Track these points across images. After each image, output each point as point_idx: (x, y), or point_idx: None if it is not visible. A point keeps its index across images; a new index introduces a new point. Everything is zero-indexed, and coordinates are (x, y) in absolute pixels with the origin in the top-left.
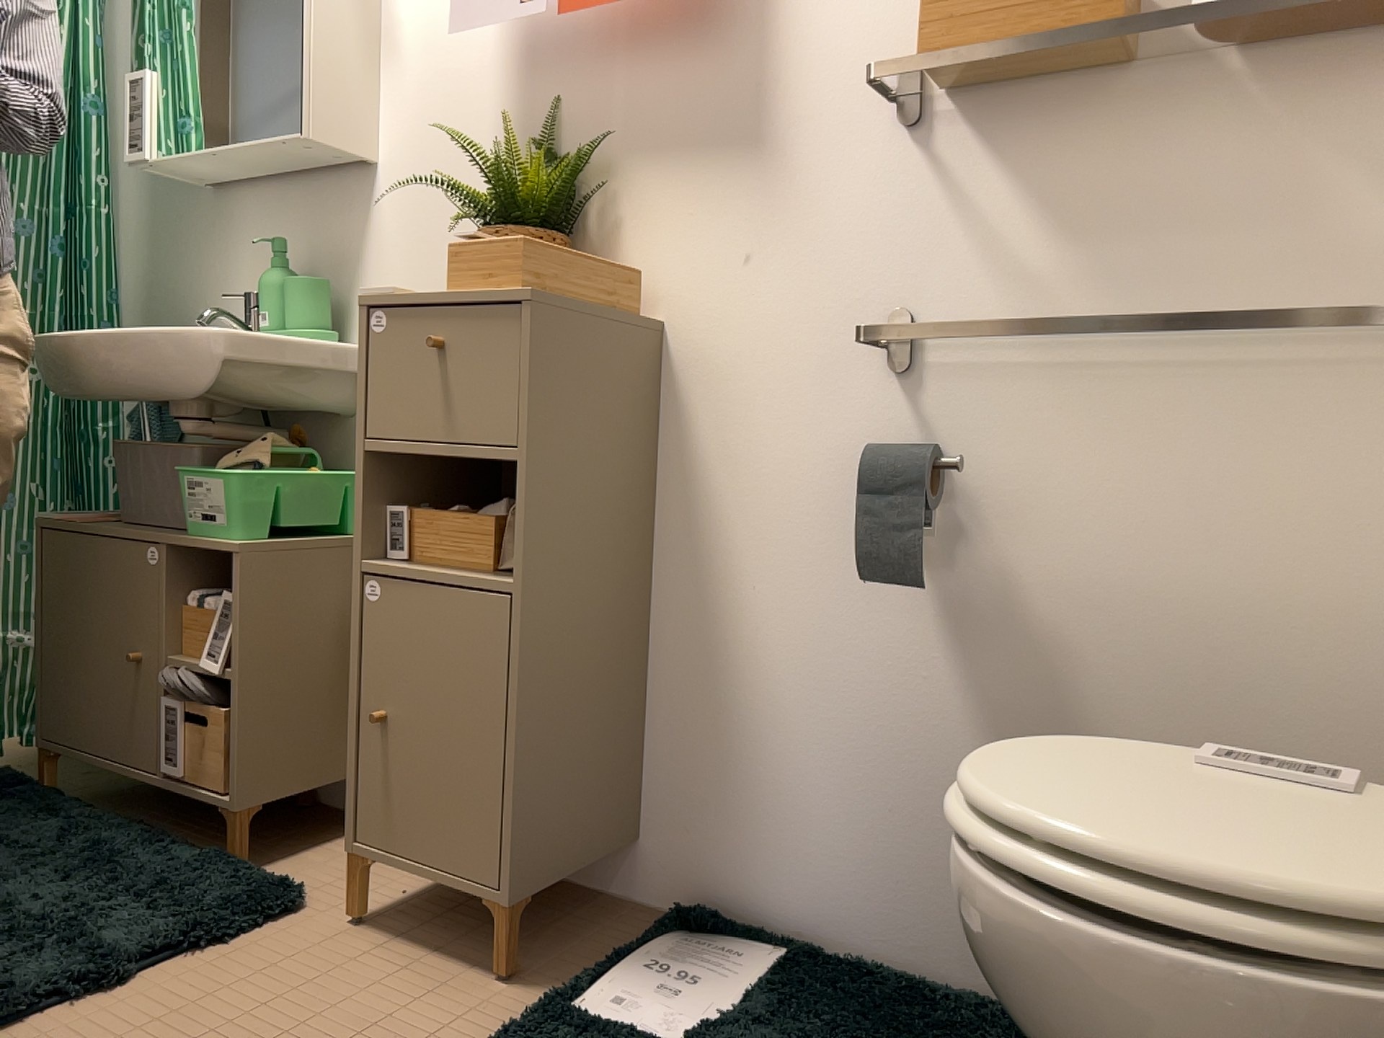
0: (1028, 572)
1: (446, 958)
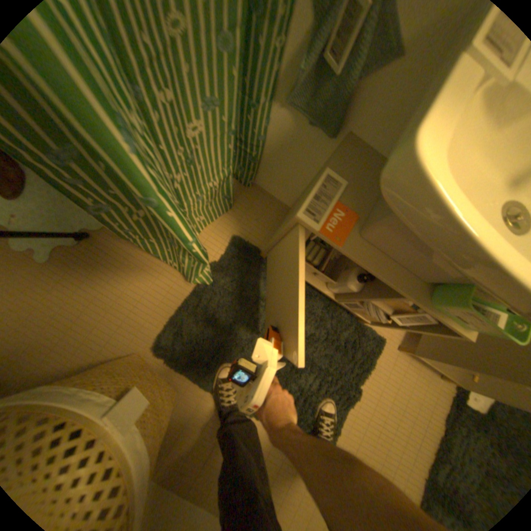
0: None
1: (429, 369)
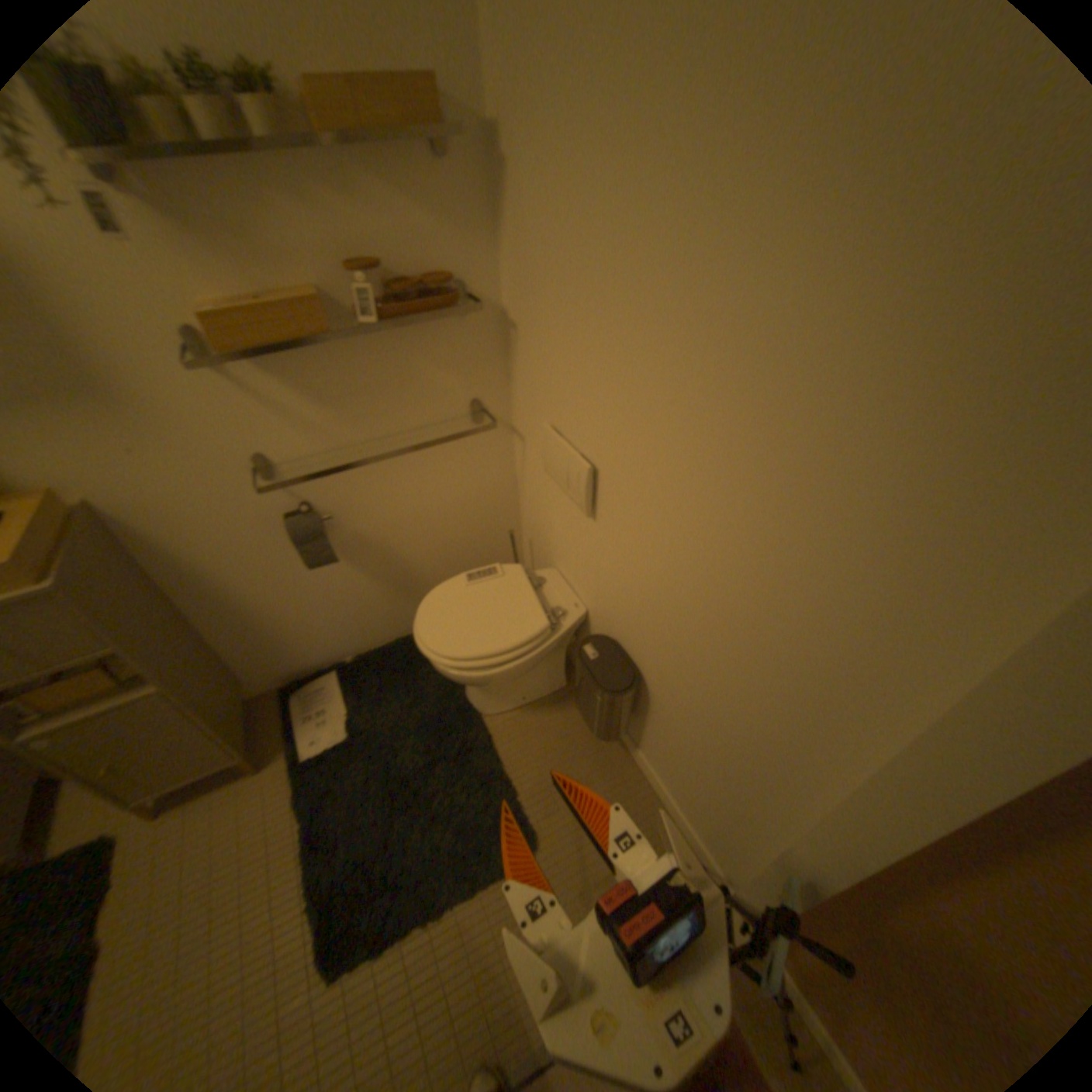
0: (362, 530)
1: (217, 792)
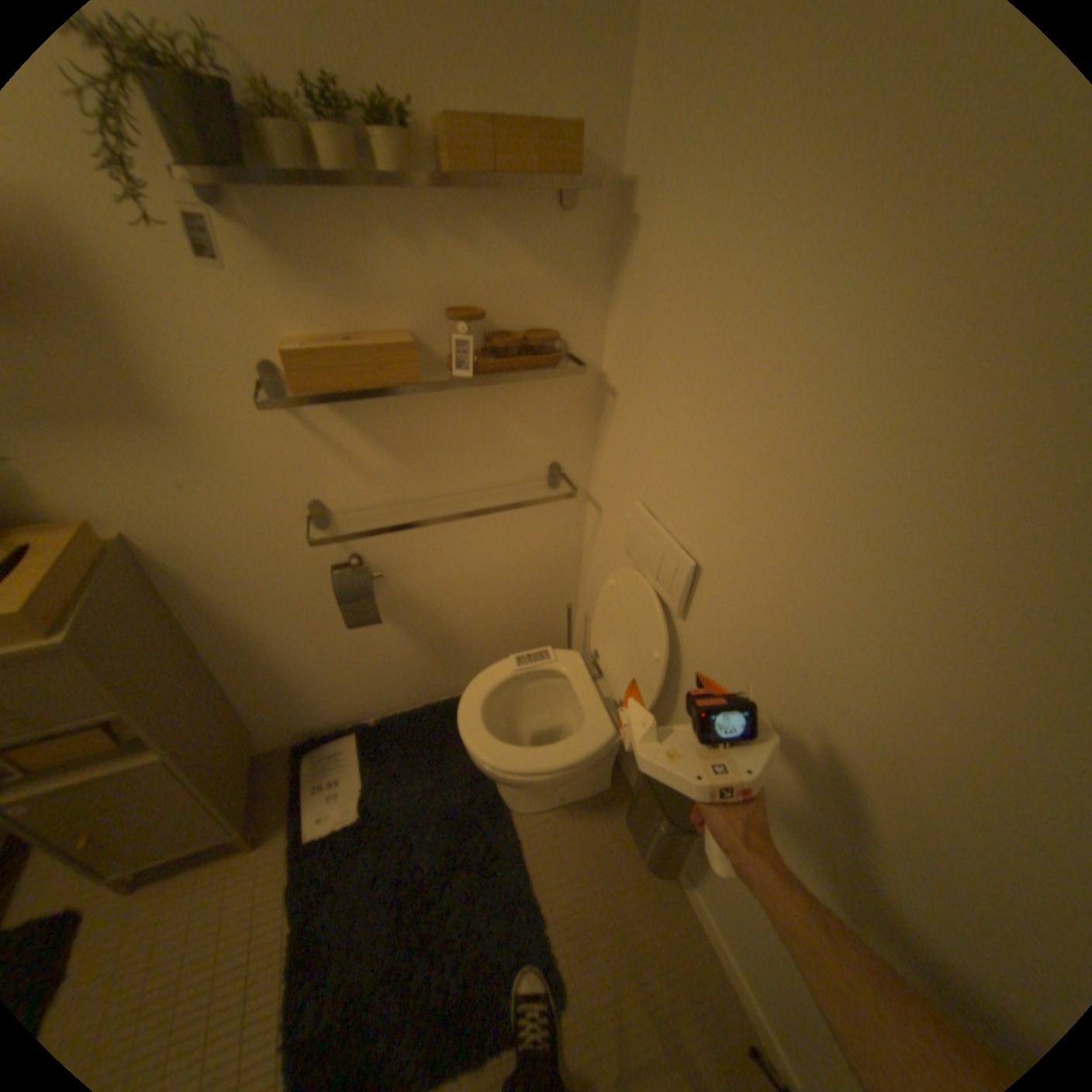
0: (413, 586)
1: (209, 864)
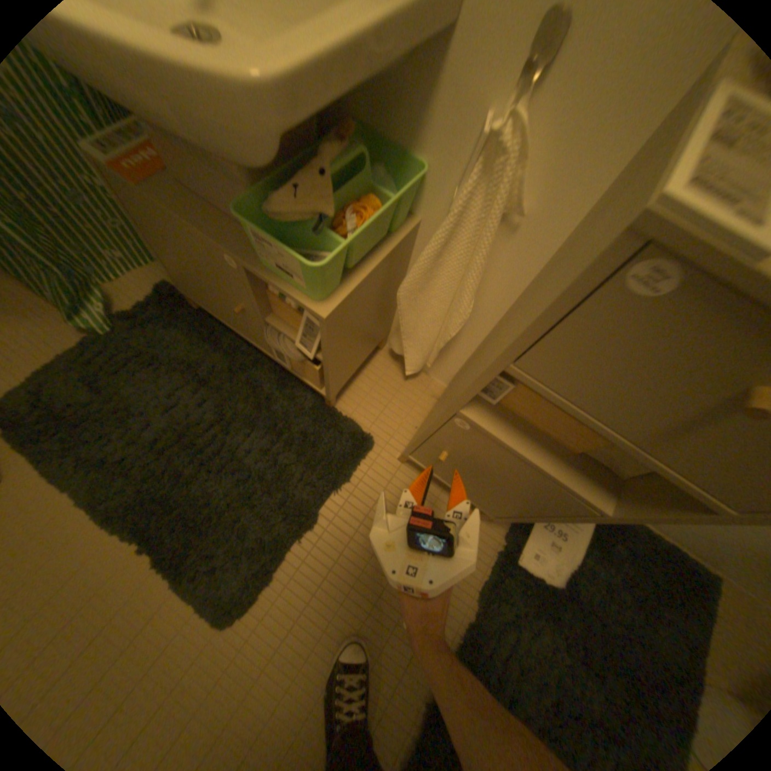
0: None
1: None
